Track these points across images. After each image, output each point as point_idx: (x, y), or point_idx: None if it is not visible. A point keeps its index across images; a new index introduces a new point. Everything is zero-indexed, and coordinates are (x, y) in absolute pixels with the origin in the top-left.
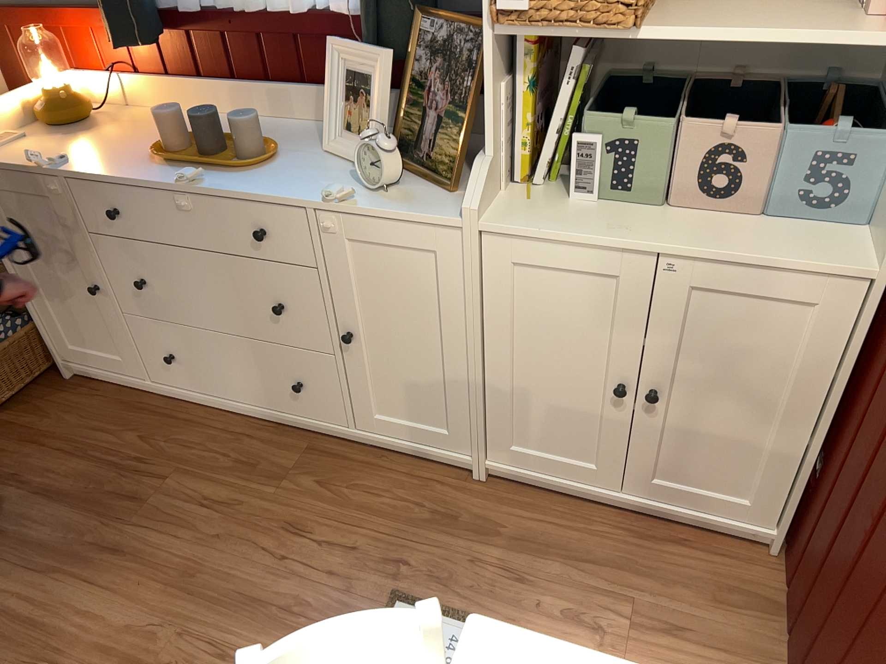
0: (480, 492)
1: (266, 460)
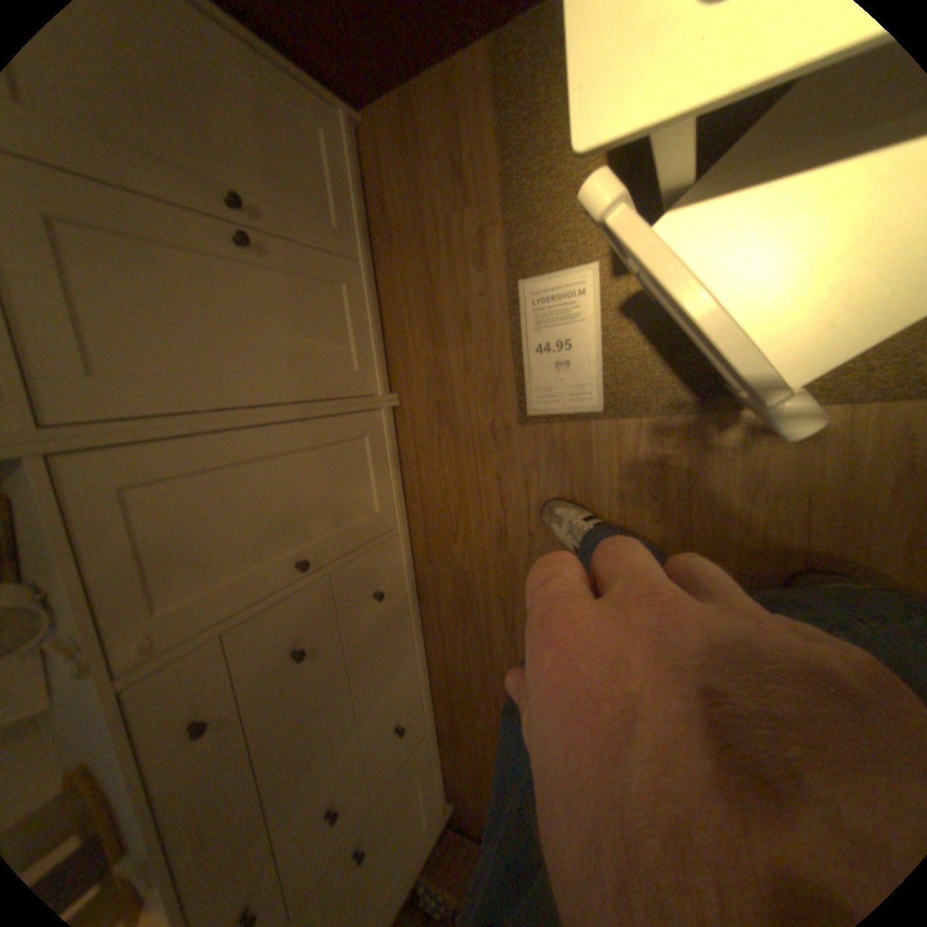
0: (403, 390)
1: (450, 594)
